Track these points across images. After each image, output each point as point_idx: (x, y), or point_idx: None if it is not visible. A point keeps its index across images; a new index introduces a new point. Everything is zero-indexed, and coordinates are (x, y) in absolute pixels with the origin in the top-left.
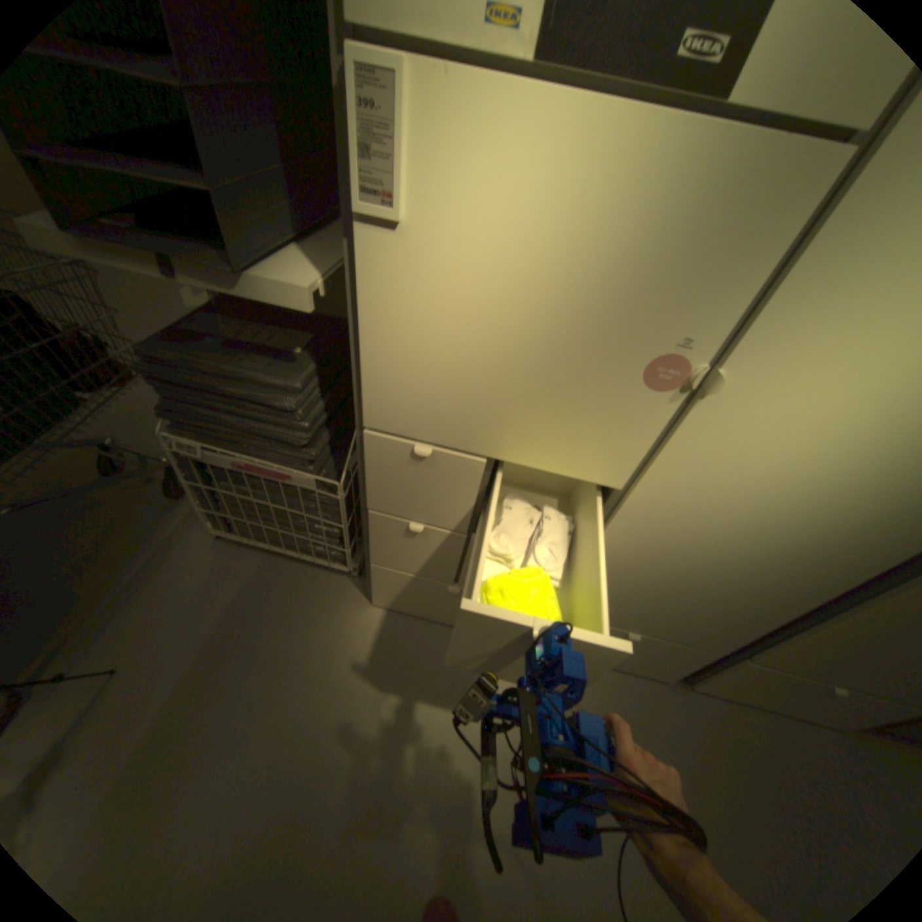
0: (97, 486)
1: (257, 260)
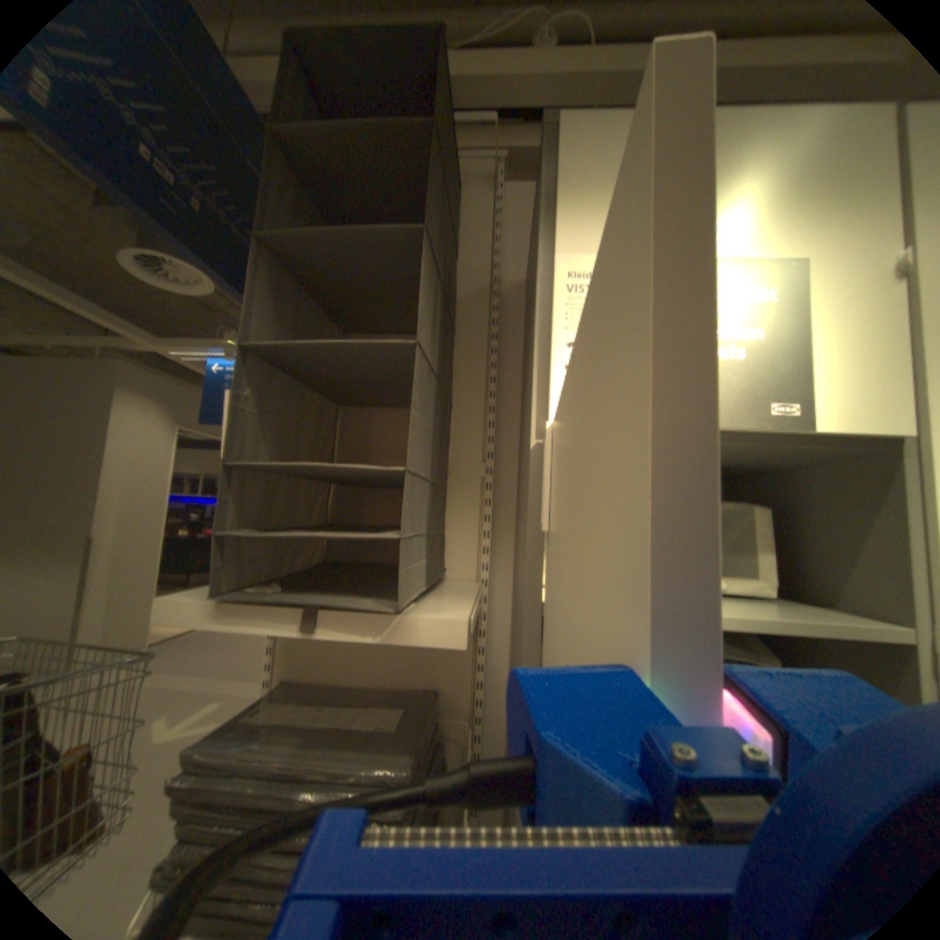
0: None
1: (413, 605)
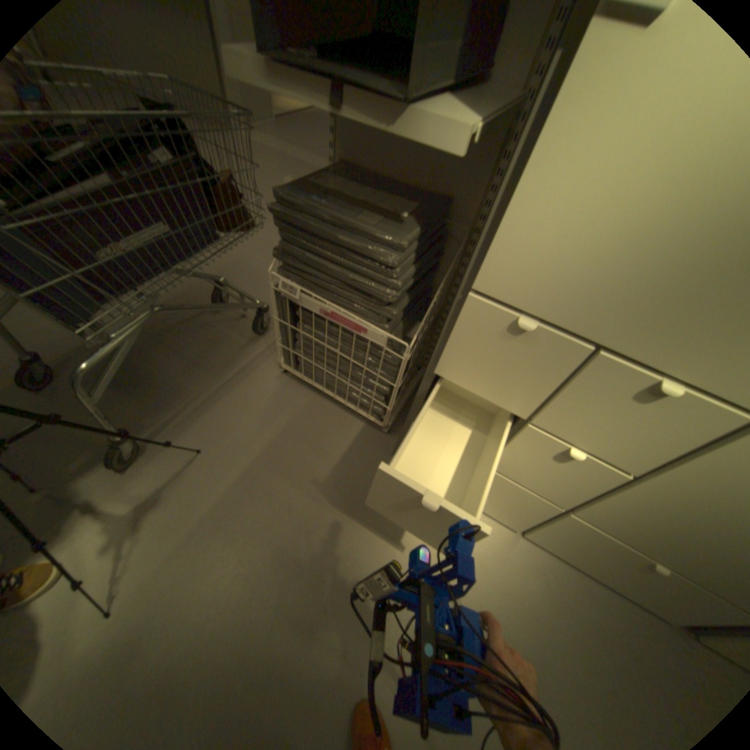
0: (208, 313)
1: (424, 94)
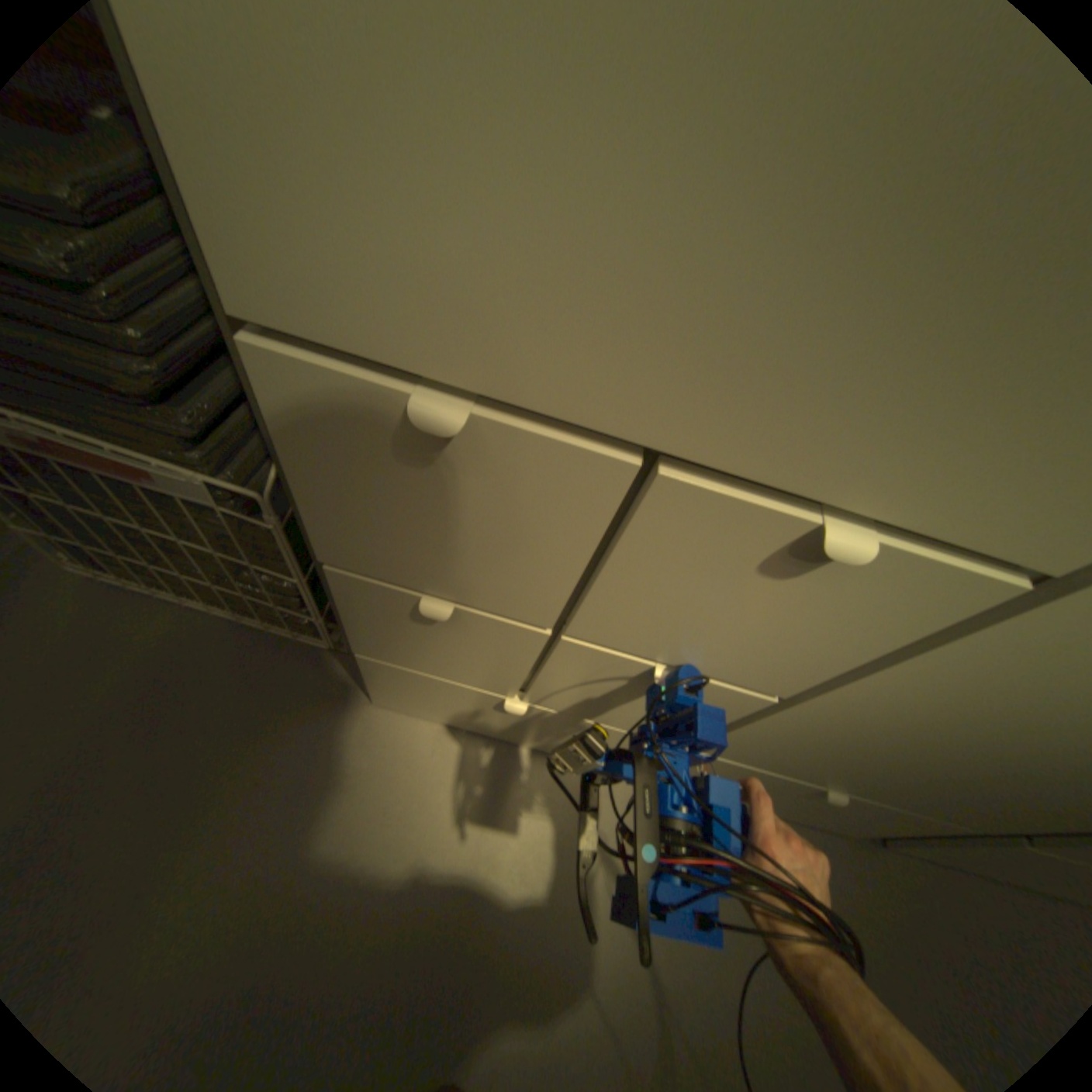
0: None
1: None
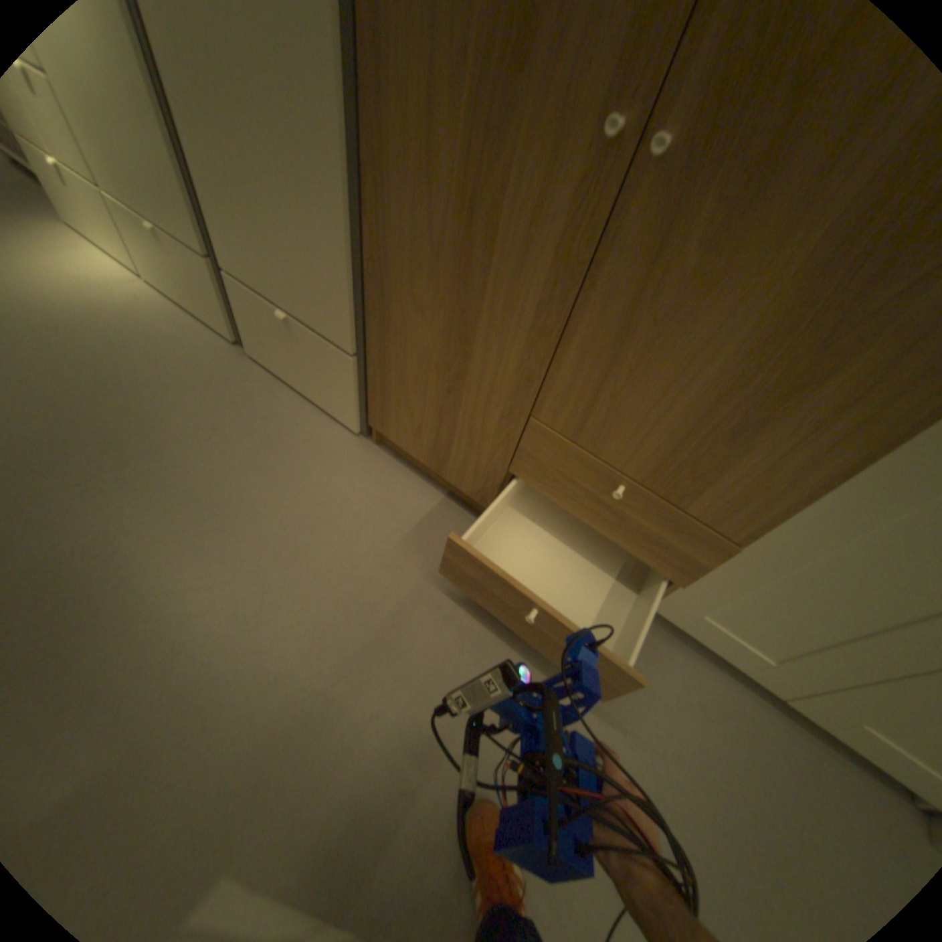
0: None
1: None
